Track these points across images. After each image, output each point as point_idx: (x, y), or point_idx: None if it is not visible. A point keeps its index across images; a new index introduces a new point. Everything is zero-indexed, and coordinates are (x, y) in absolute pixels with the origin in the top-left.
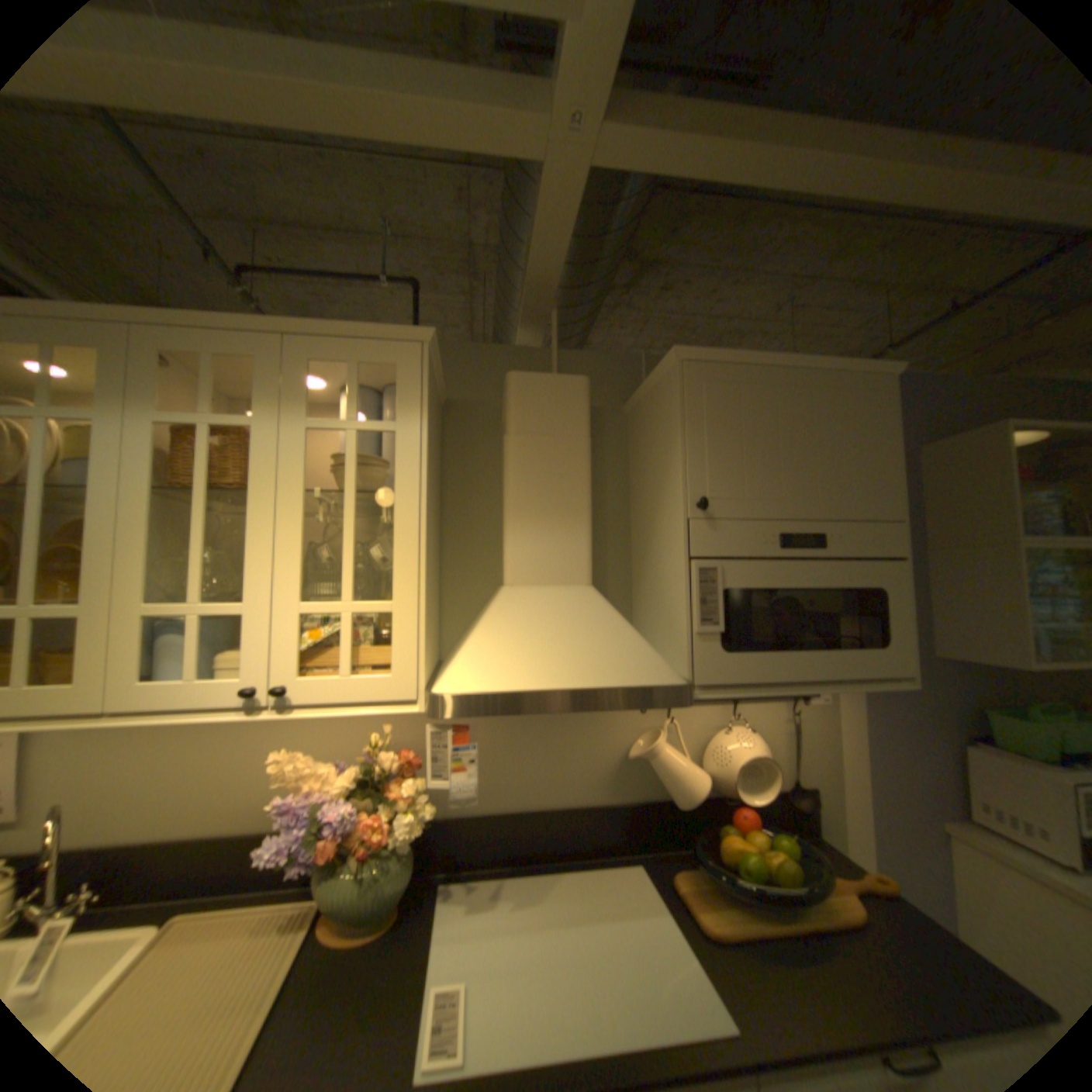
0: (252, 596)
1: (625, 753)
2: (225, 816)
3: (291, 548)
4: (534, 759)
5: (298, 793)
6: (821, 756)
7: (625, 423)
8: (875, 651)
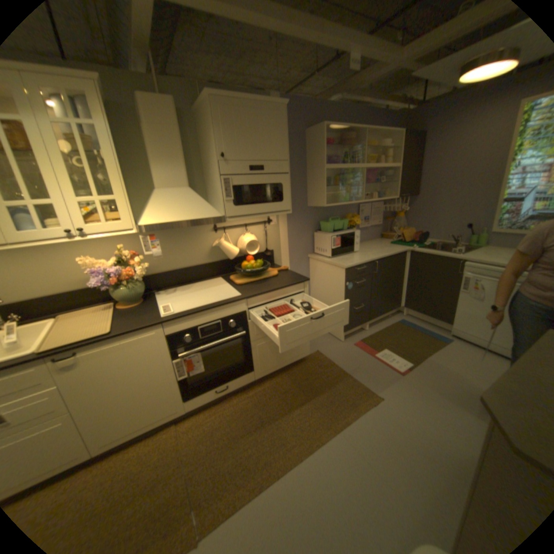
0: (56, 197)
1: (212, 246)
2: (63, 285)
3: (65, 177)
4: (180, 251)
5: (95, 268)
6: (274, 240)
7: (194, 116)
8: (279, 203)
